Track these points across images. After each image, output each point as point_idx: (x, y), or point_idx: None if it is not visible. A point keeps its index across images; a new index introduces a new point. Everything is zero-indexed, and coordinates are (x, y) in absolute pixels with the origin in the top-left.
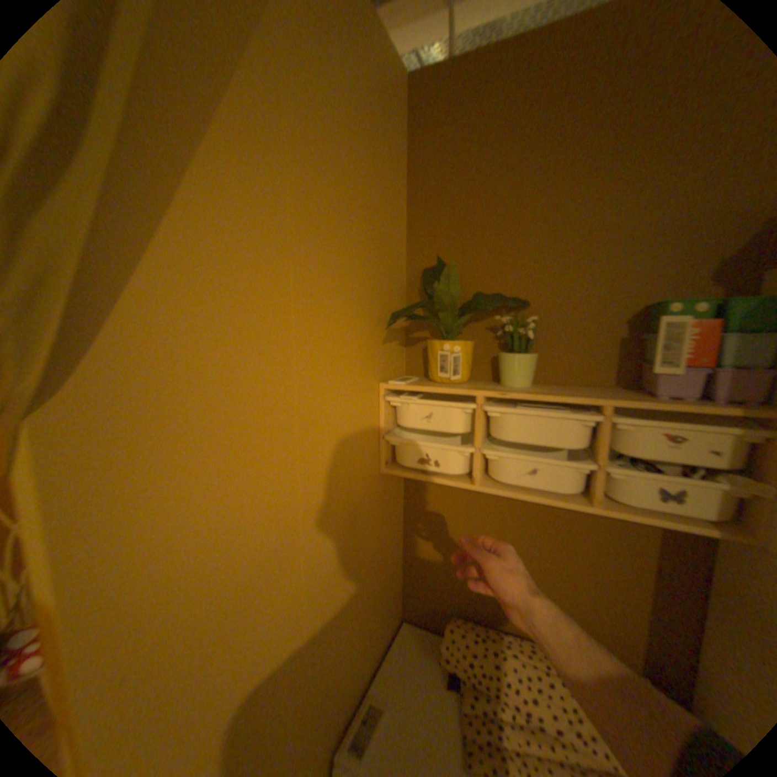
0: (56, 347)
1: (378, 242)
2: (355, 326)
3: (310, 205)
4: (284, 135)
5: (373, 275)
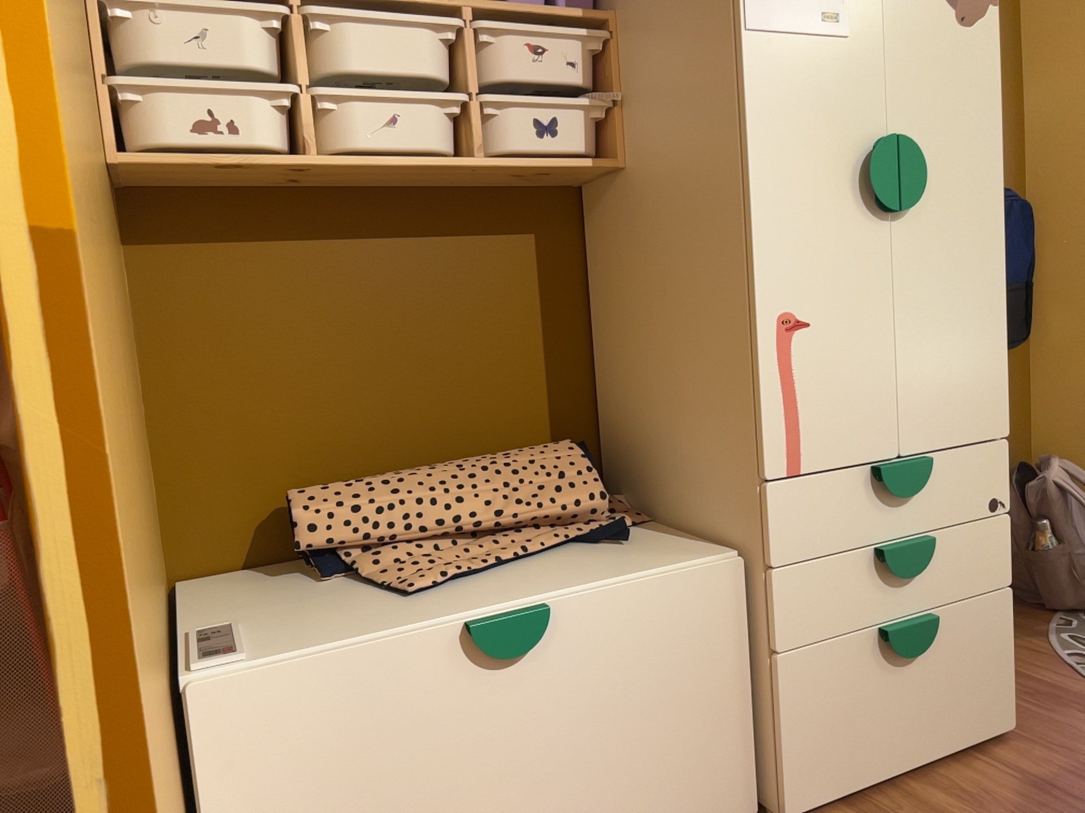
0: None
1: None
2: None
3: None
4: None
5: None
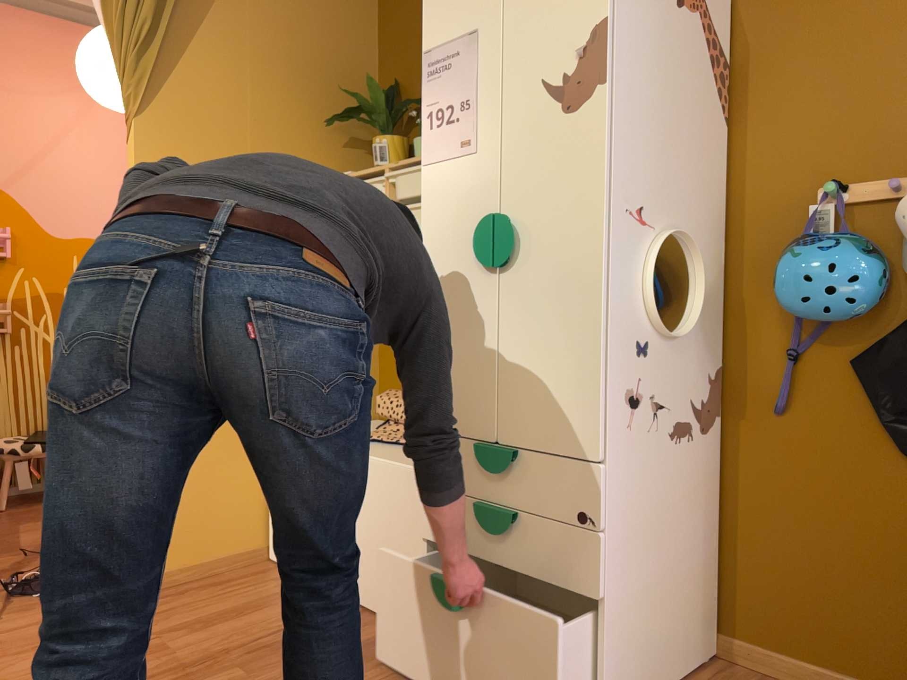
0: (144, 97)
1: (337, 72)
2: (307, 127)
3: (266, 50)
4: (248, 17)
5: (330, 95)
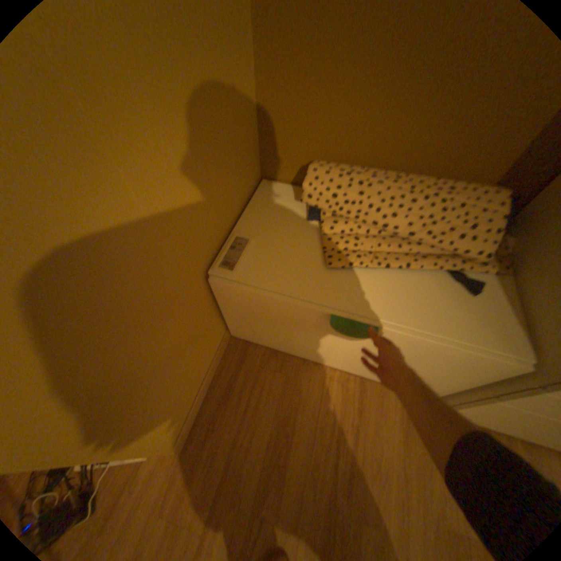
0: None
1: None
2: None
3: None
4: None
5: None
